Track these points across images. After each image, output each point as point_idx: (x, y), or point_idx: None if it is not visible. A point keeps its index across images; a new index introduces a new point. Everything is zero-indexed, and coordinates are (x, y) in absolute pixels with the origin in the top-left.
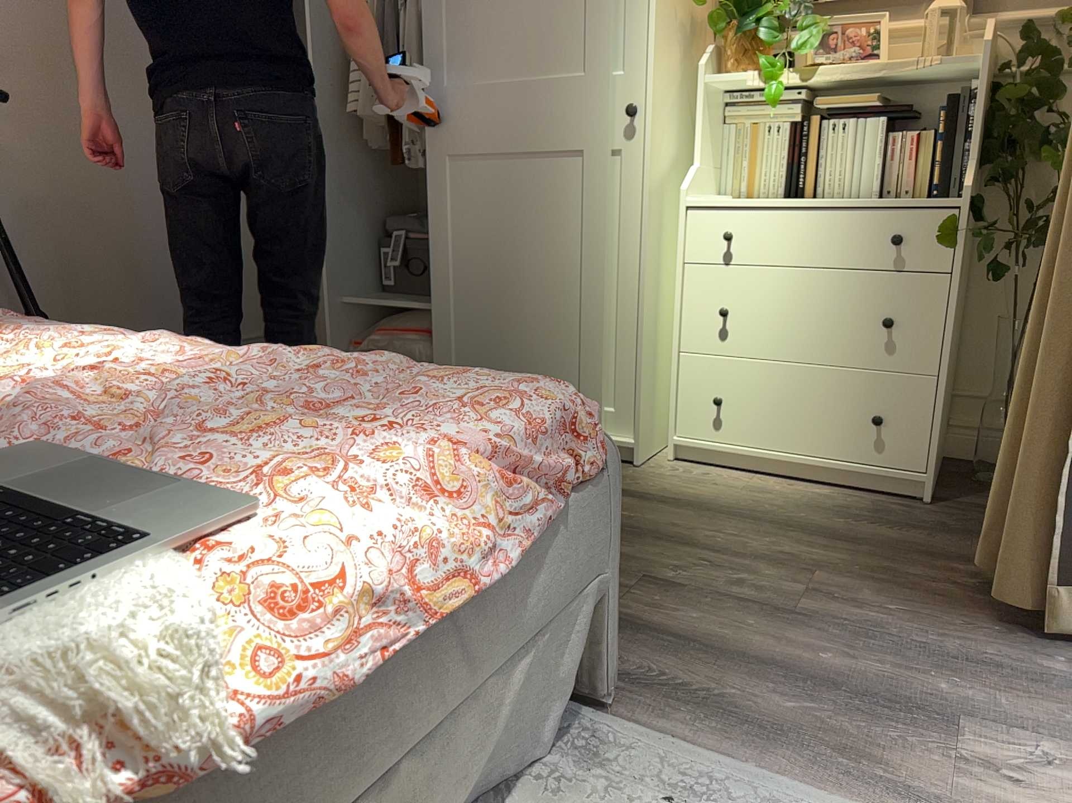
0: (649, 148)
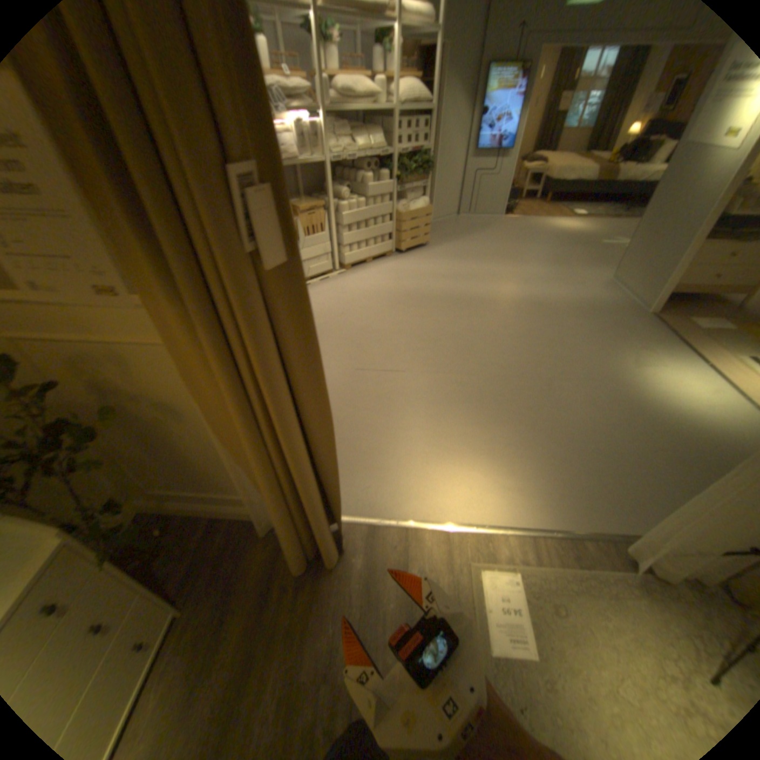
0: None
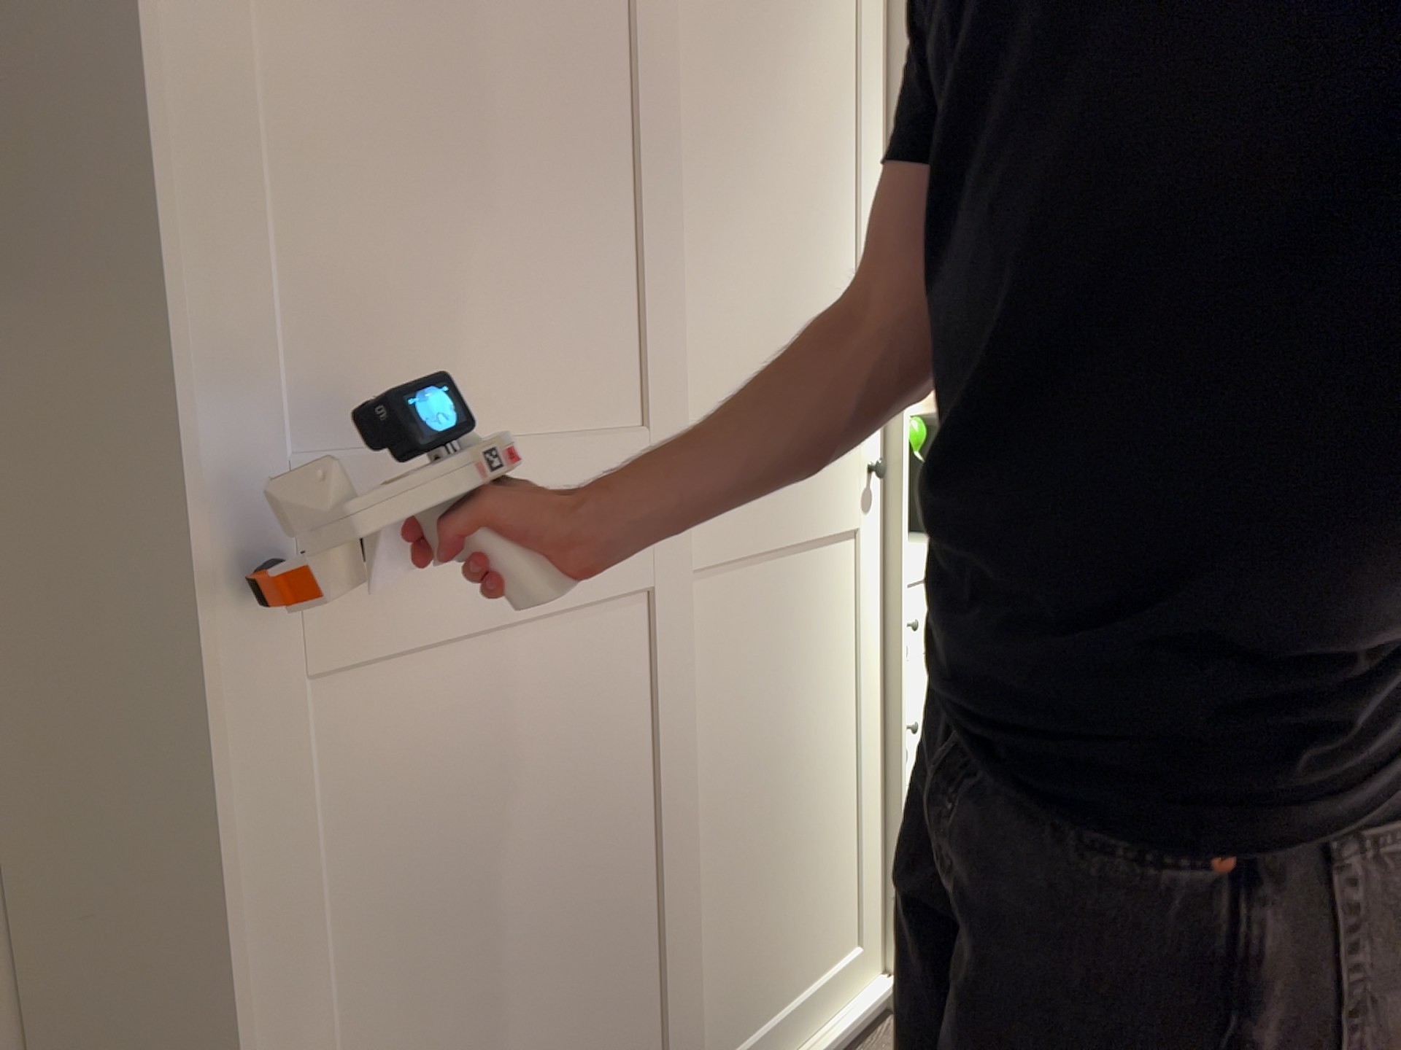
0: (890, 523)
